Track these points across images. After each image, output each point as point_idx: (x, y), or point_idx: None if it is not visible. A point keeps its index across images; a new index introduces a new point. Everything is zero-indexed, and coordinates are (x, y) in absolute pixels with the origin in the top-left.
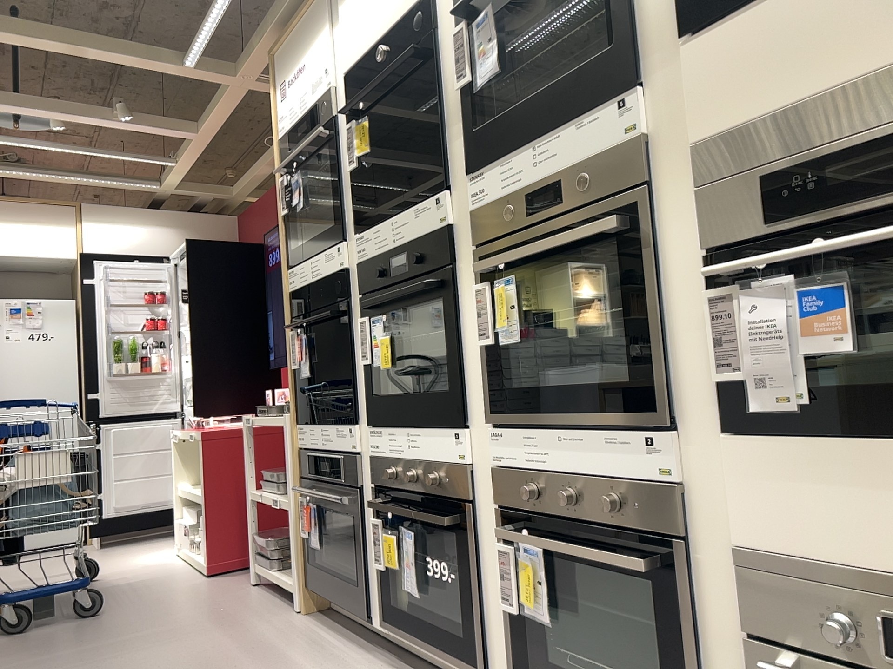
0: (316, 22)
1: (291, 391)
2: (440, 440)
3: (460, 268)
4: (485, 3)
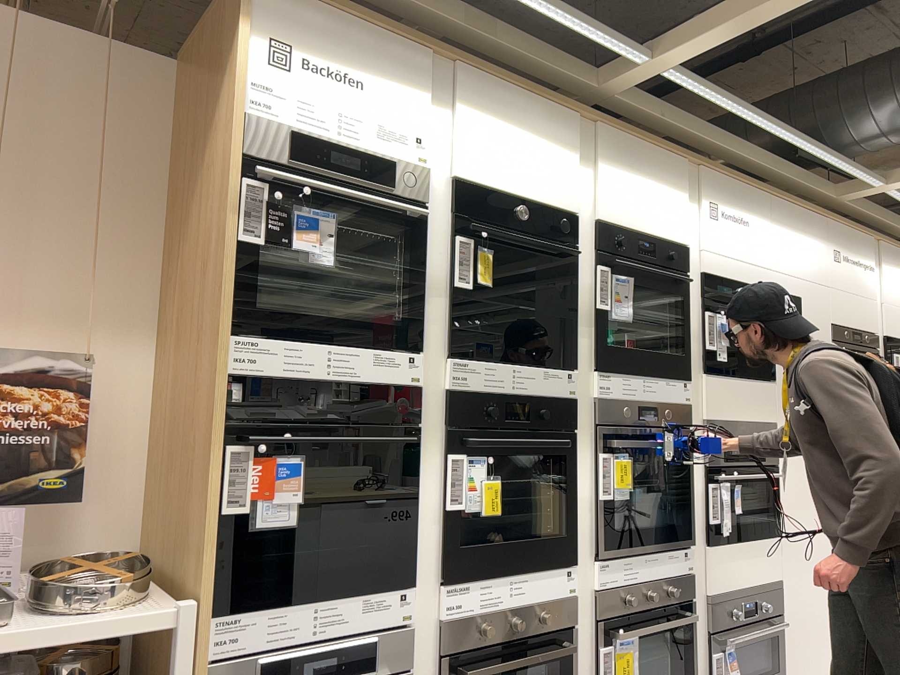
0: (407, 67)
1: (211, 554)
2: (551, 580)
3: (577, 435)
4: (624, 271)
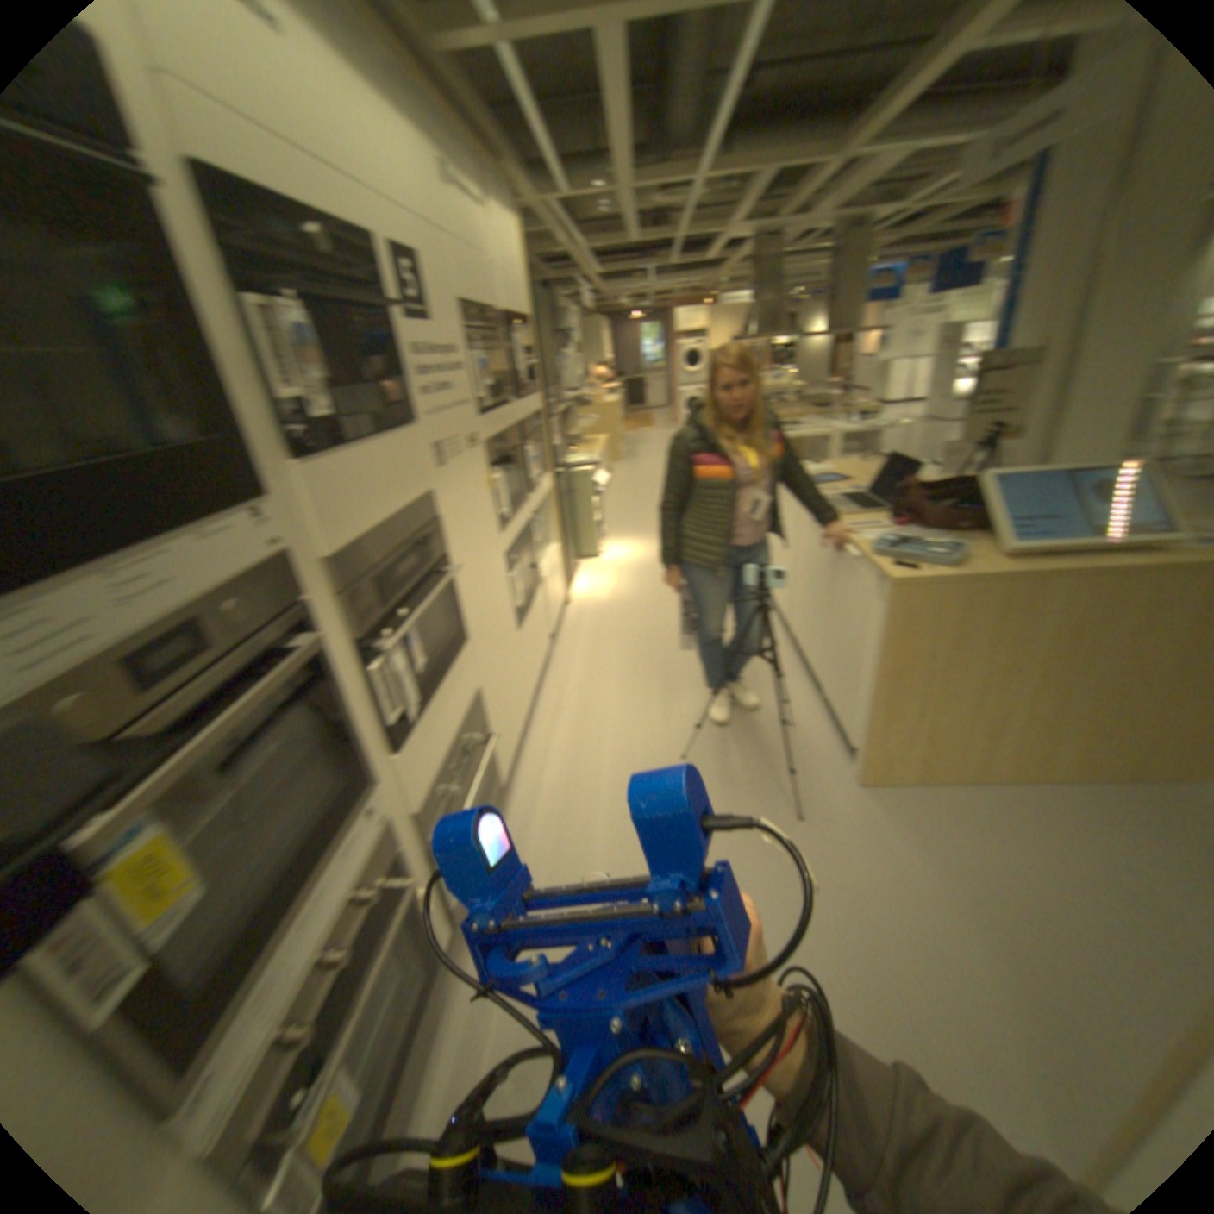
0: None
1: None
2: None
3: None
4: None
